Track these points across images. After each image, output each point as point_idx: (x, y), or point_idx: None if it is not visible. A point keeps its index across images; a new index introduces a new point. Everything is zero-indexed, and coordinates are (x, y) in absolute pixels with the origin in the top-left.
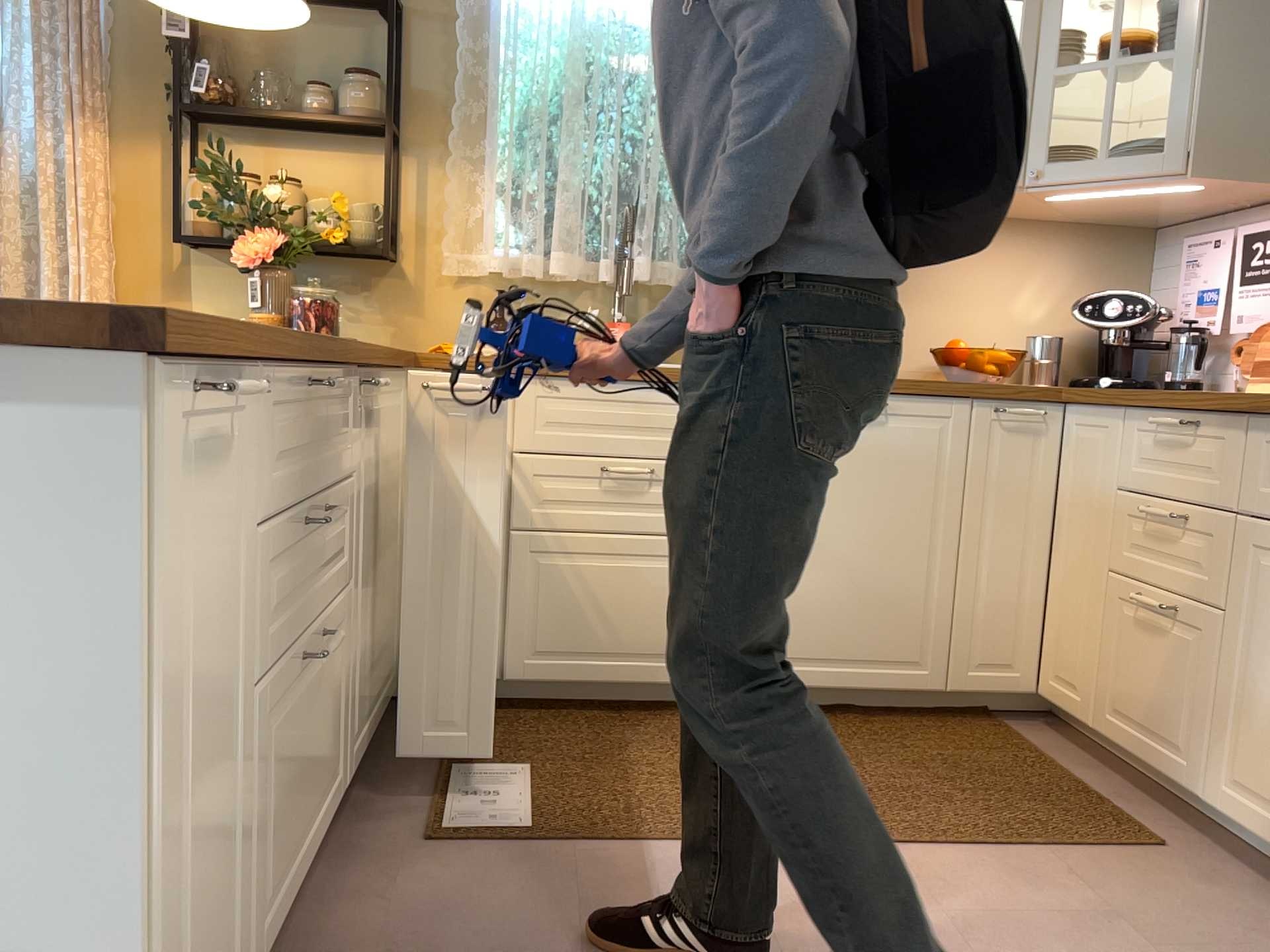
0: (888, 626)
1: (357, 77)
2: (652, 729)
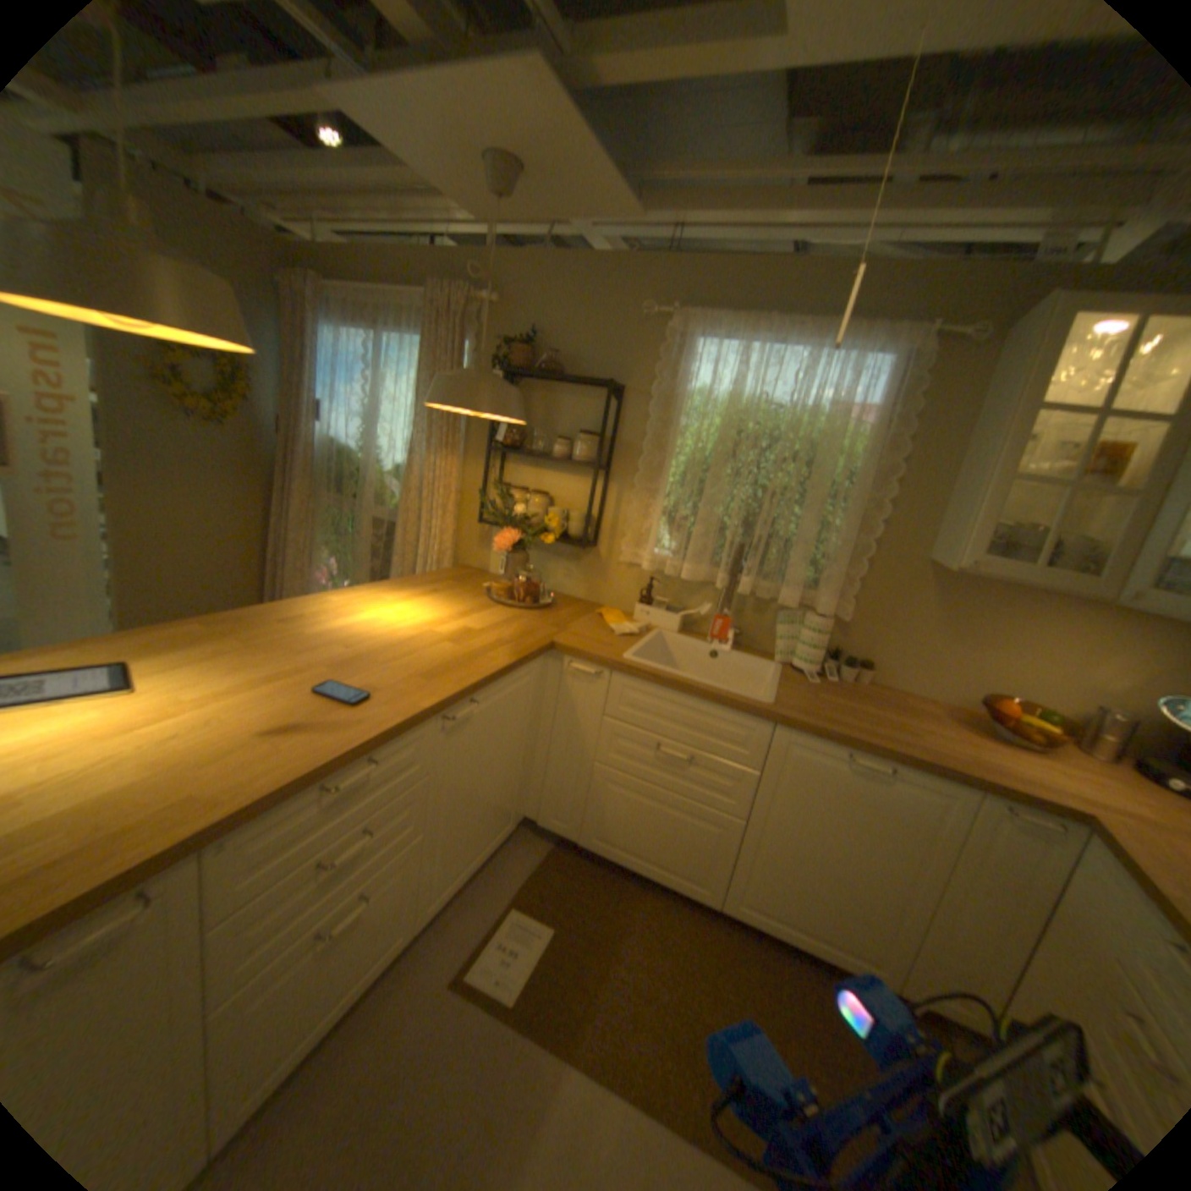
0: (859, 932)
1: (582, 436)
2: (658, 923)
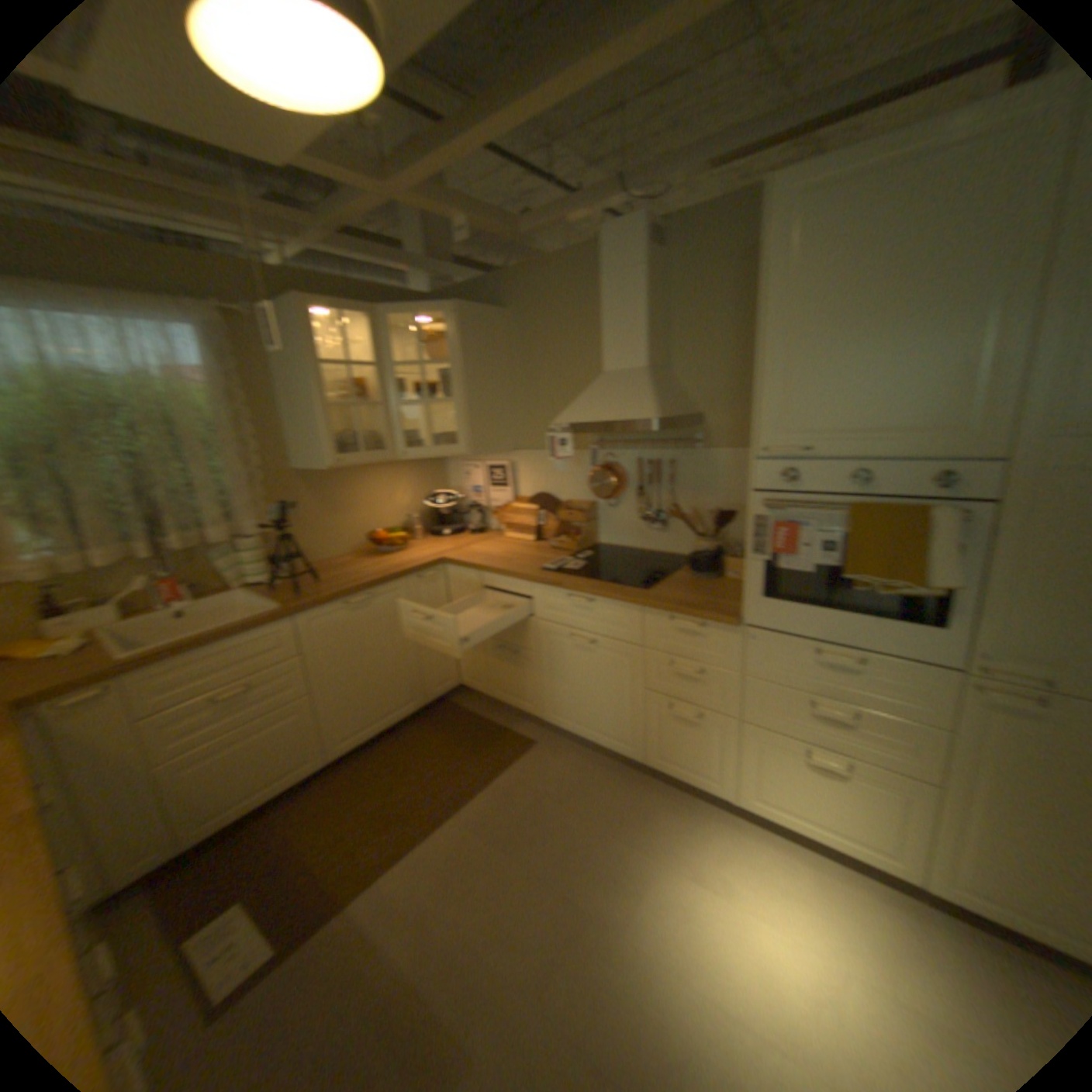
0: (398, 693)
1: None
2: (297, 816)
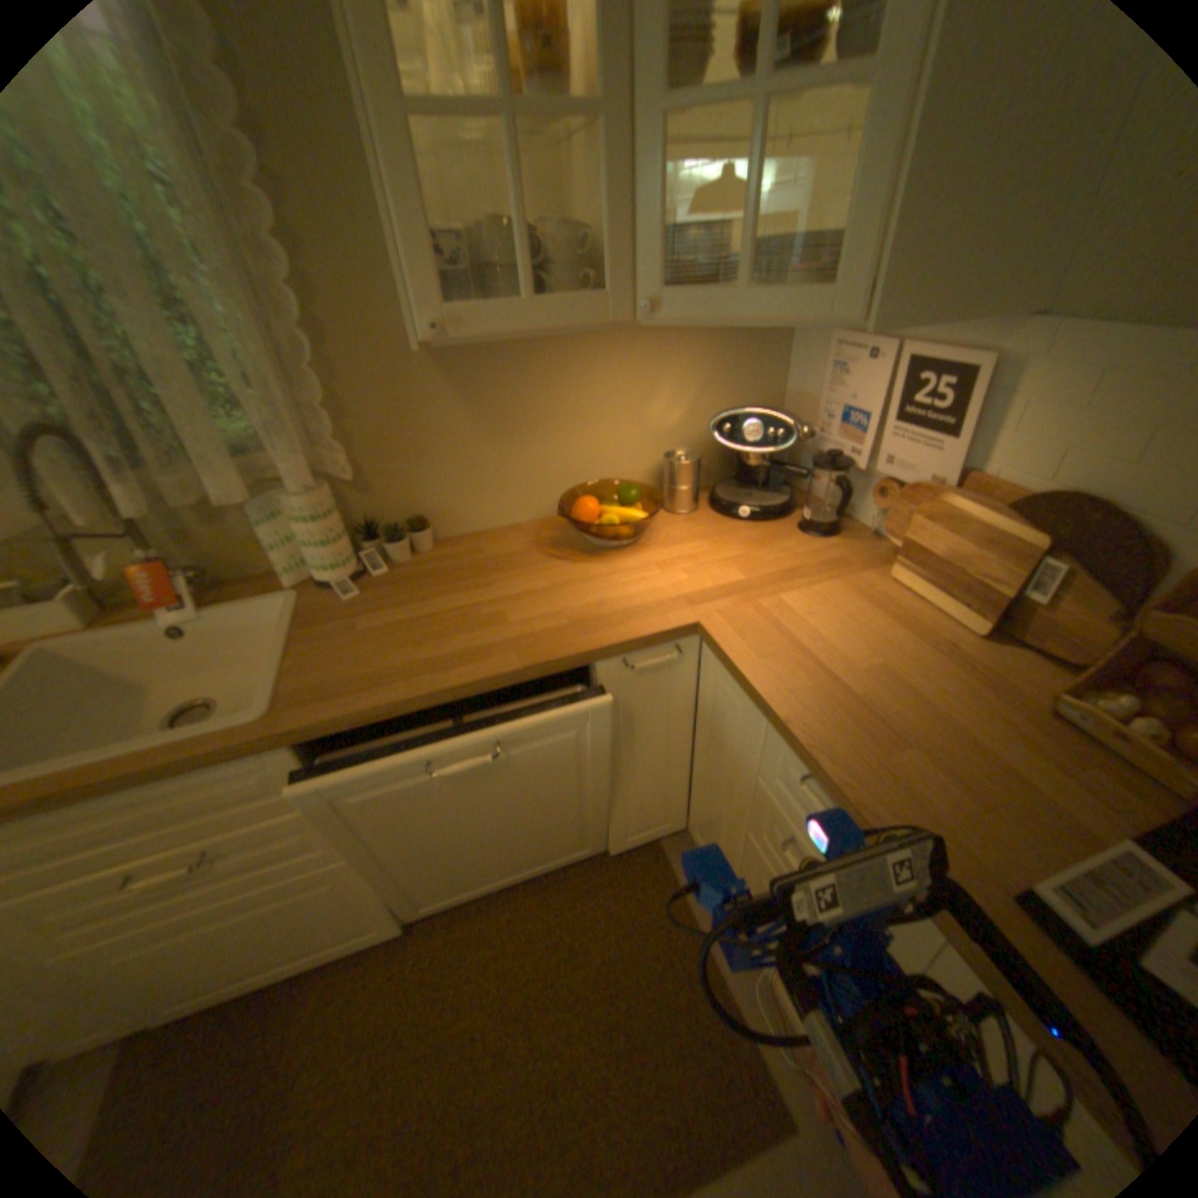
0: (545, 848)
1: None
2: (330, 1012)
